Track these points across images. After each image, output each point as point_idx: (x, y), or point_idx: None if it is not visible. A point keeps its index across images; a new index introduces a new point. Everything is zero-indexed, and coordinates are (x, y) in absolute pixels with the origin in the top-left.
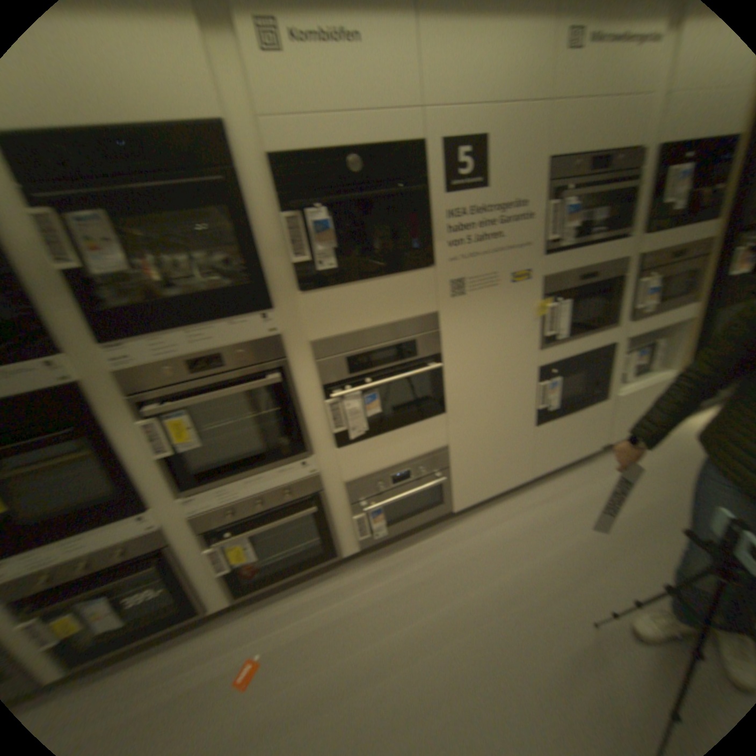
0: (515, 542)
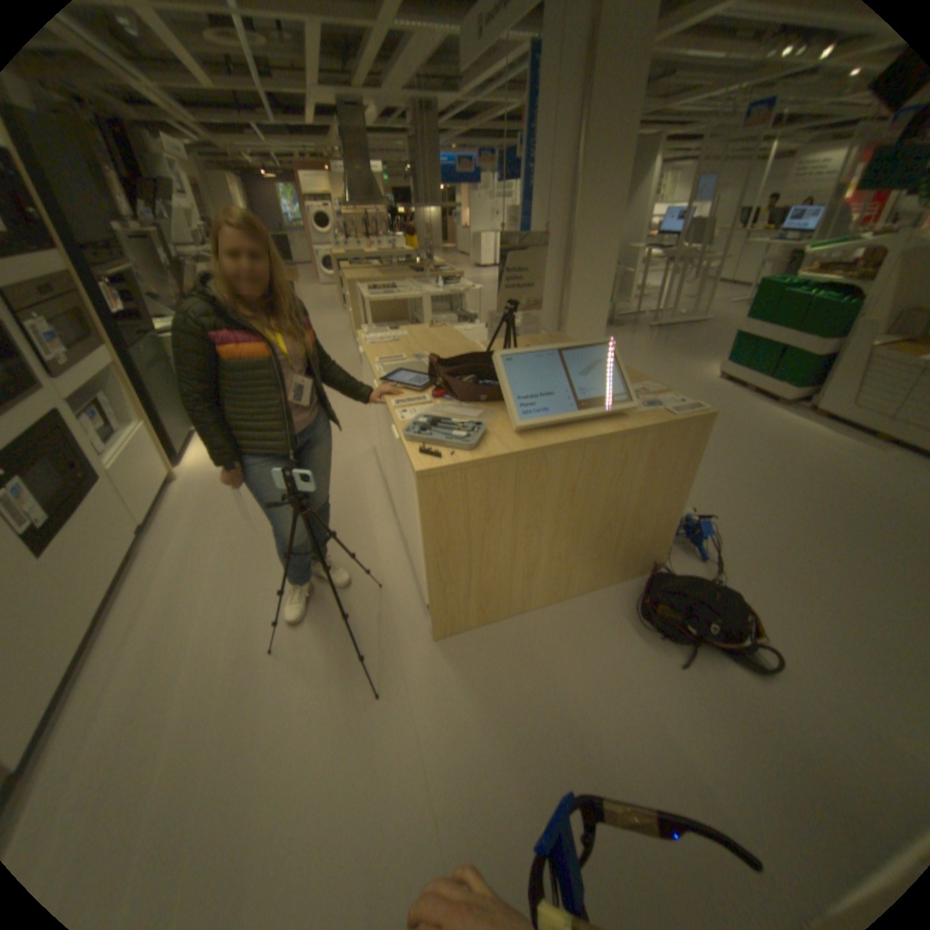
0: (139, 694)
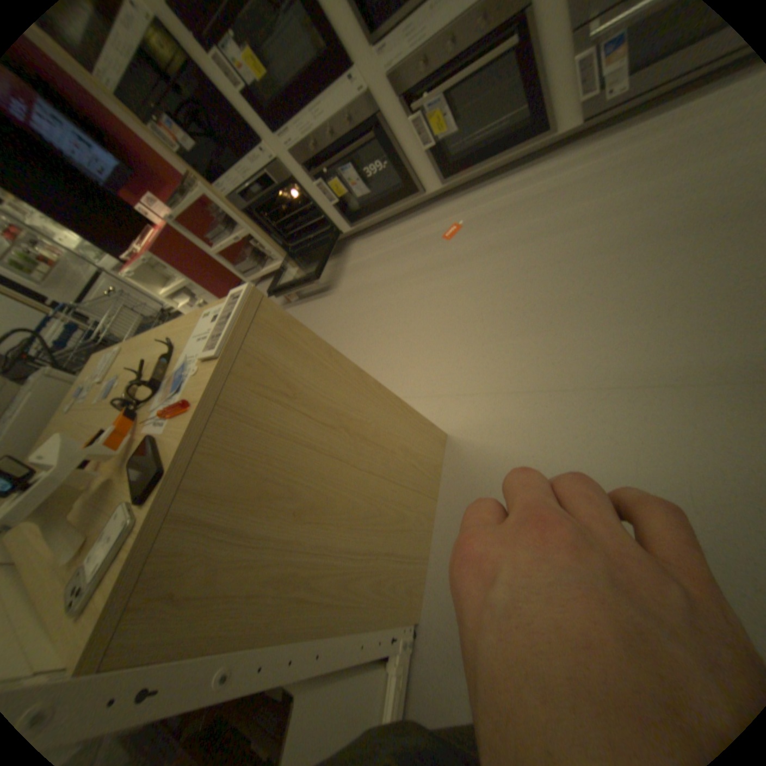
0: None
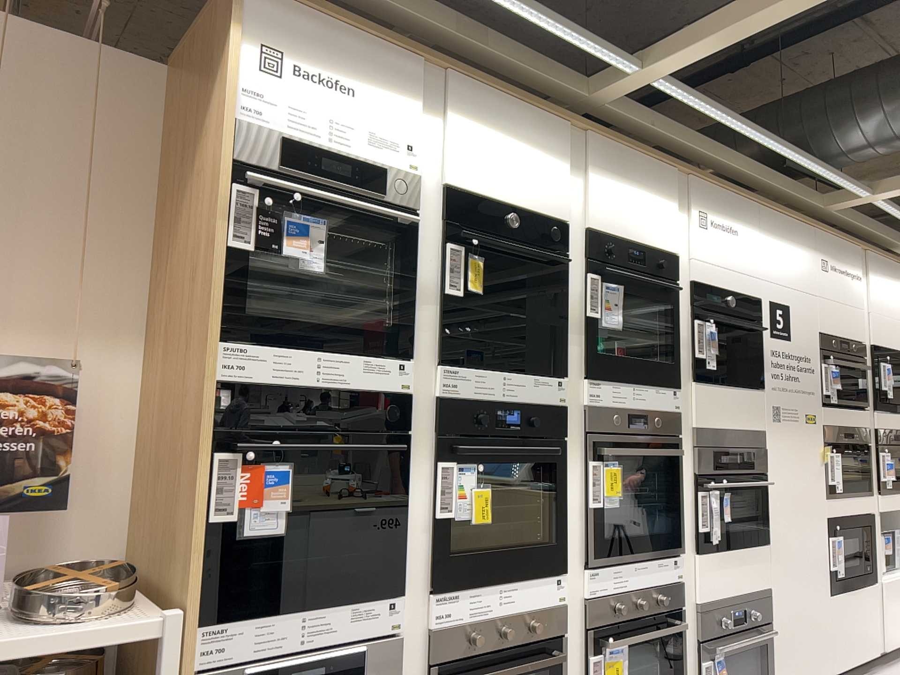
0: None
